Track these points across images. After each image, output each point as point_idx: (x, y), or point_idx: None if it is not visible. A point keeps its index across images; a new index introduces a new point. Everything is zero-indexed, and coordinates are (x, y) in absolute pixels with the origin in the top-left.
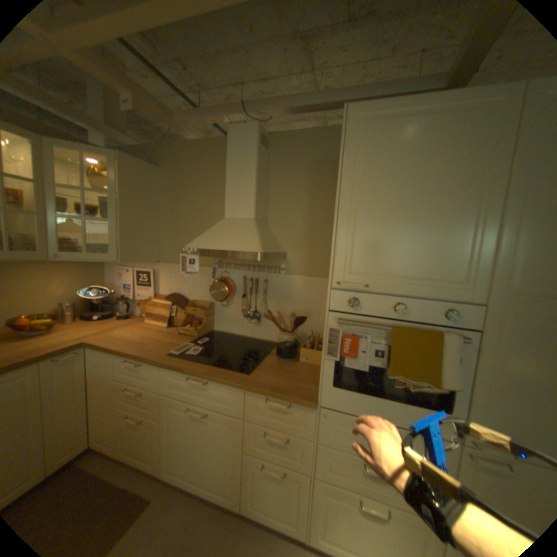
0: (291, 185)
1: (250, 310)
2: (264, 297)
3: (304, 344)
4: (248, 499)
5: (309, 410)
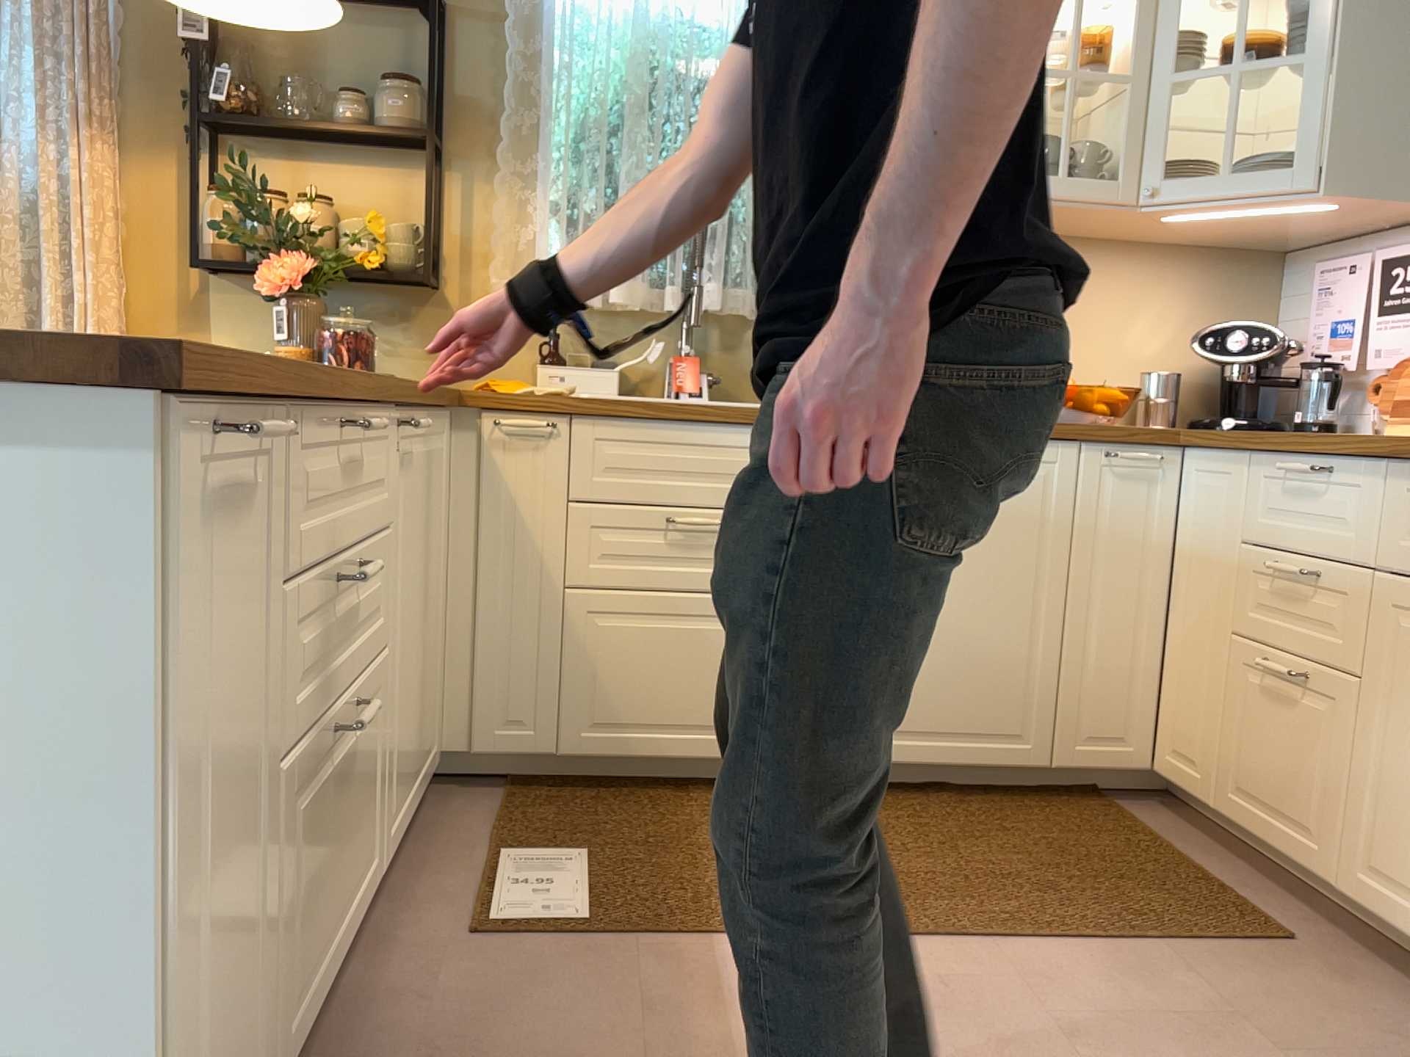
0: None
1: None
2: None
3: None
4: None
5: None
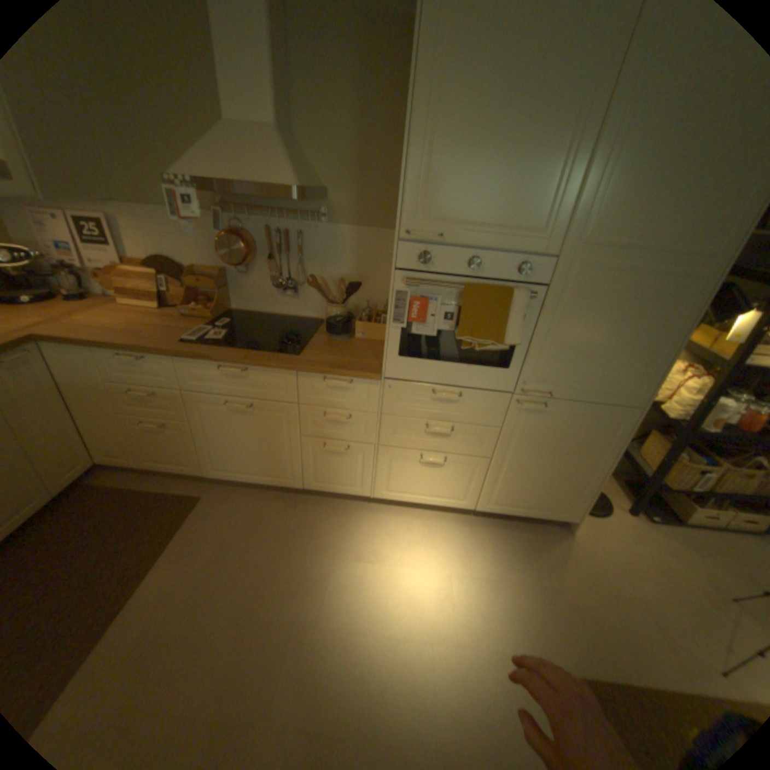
0: (328, 62)
1: (281, 277)
2: (300, 258)
3: (359, 318)
4: (311, 474)
5: (372, 383)
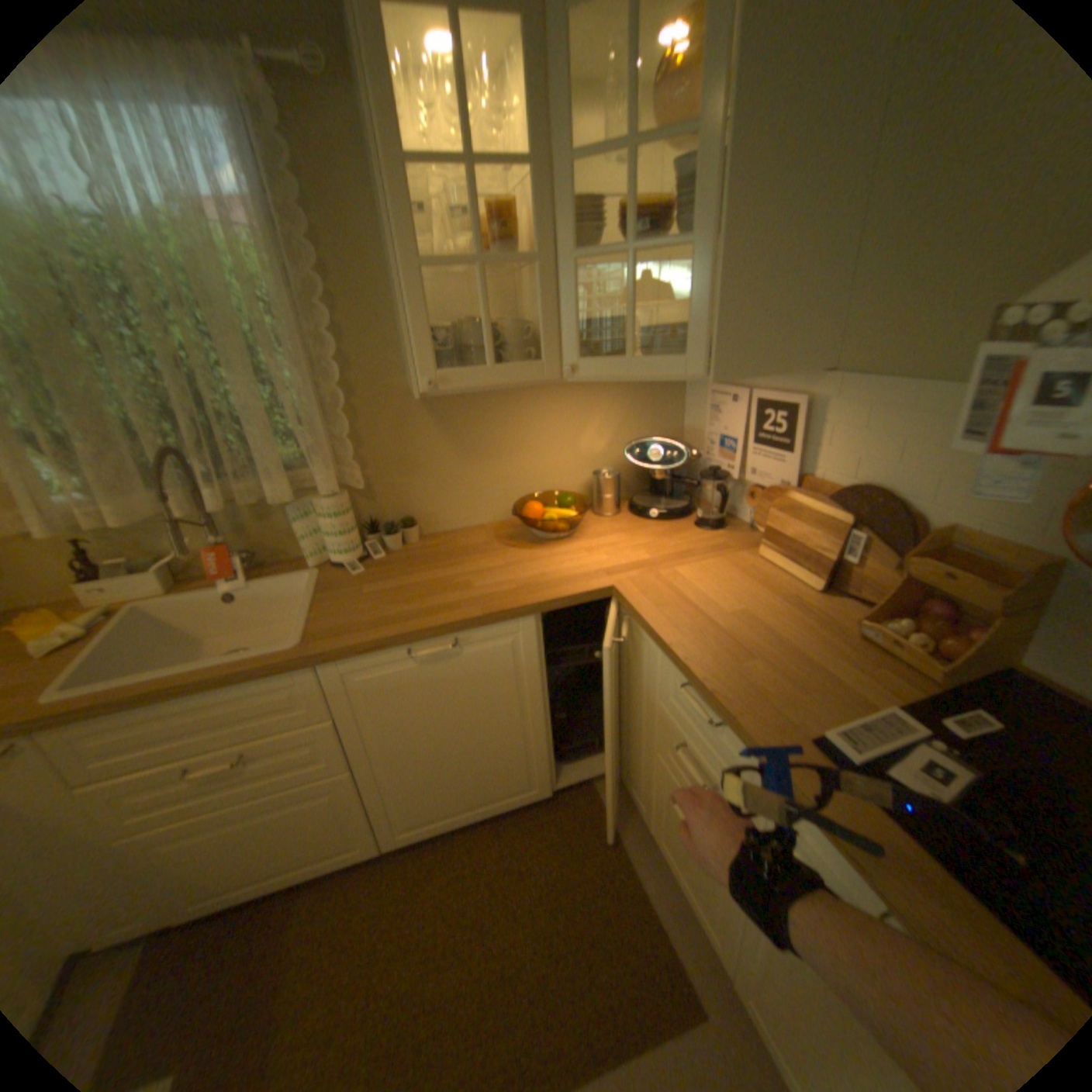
0: None
1: None
2: None
3: None
4: None
5: None
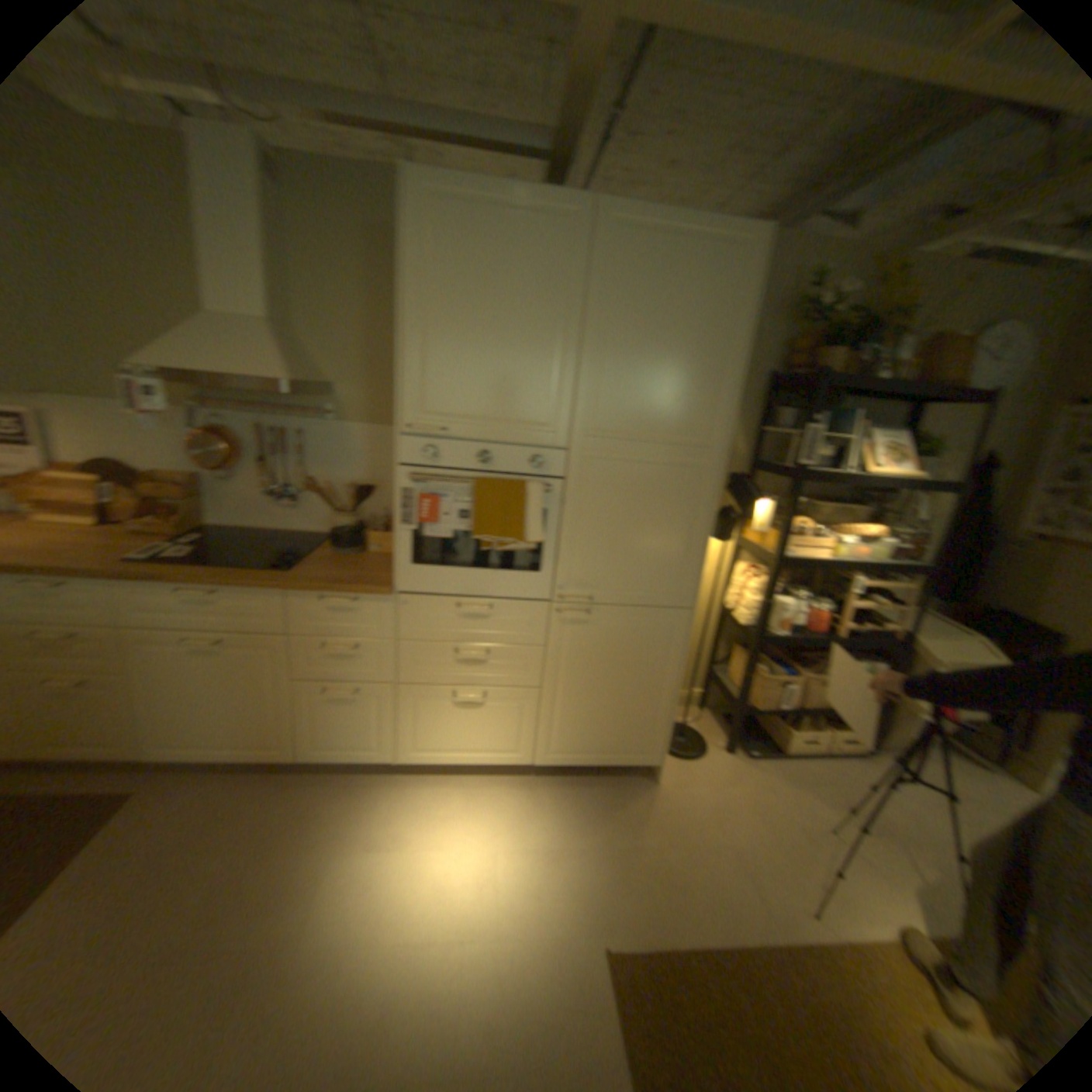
0: (325, 263)
1: (270, 485)
2: (294, 460)
3: (370, 528)
4: (302, 740)
5: (379, 601)
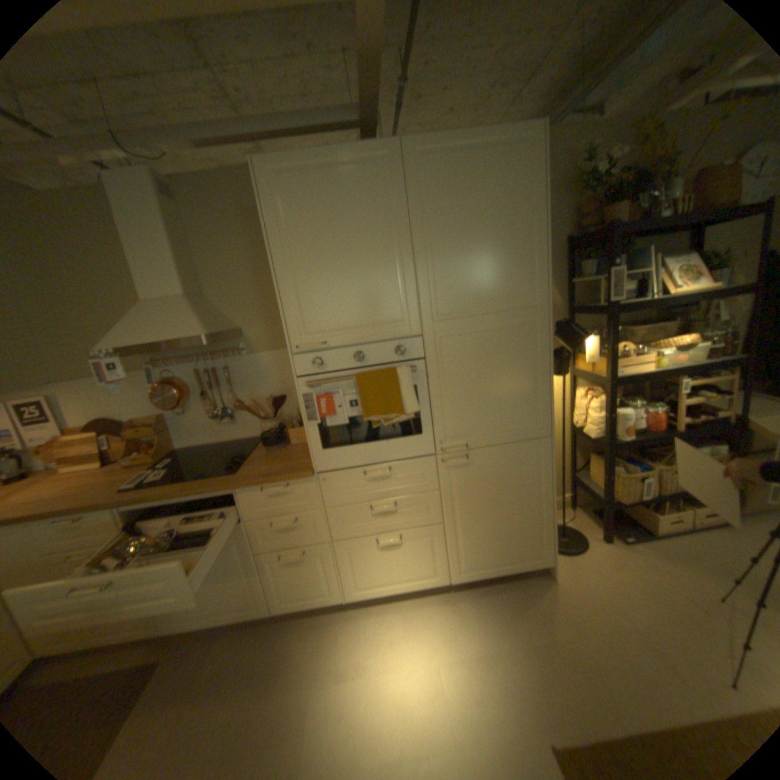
0: (220, 244)
1: (216, 410)
2: (229, 389)
3: (291, 426)
4: (273, 598)
5: (307, 482)
